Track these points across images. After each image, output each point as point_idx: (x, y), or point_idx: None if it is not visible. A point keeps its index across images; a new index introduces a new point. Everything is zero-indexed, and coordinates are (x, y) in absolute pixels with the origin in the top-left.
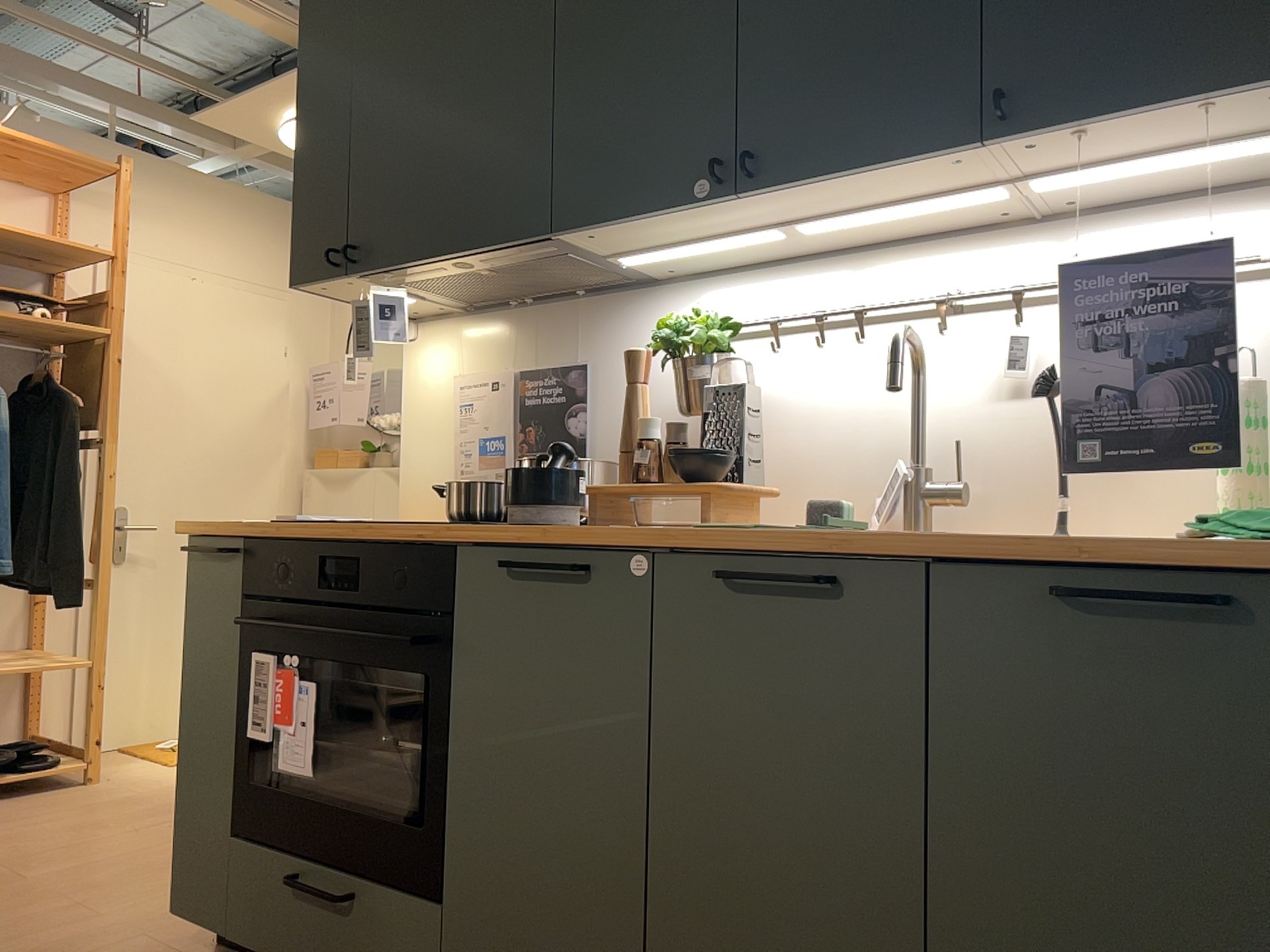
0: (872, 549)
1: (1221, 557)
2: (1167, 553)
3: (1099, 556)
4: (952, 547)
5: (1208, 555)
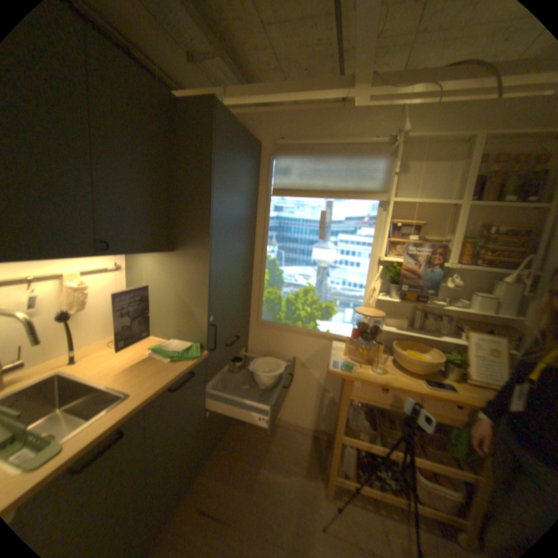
0: (131, 413)
1: (187, 366)
2: (180, 369)
3: (176, 378)
4: (153, 397)
5: (191, 367)
